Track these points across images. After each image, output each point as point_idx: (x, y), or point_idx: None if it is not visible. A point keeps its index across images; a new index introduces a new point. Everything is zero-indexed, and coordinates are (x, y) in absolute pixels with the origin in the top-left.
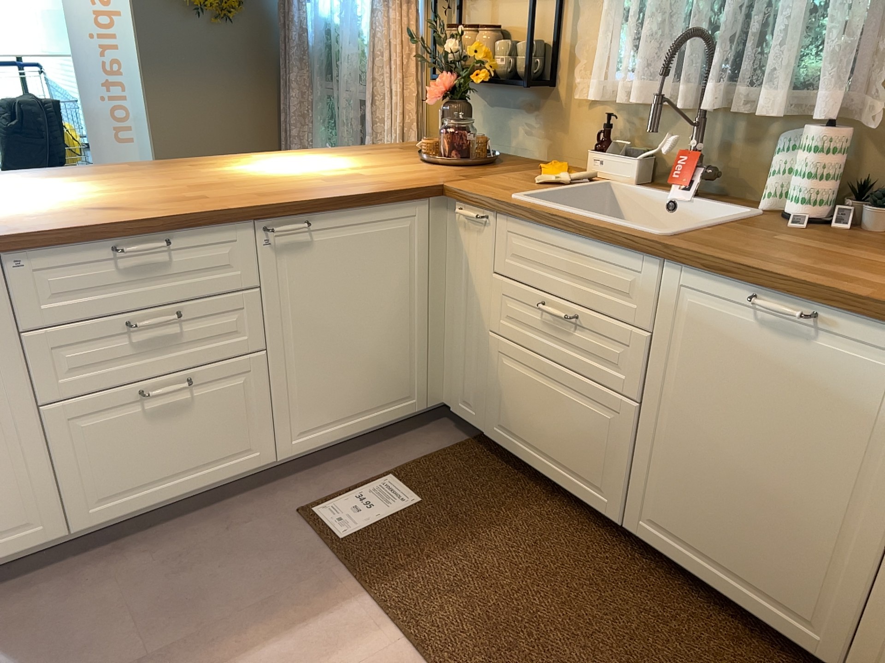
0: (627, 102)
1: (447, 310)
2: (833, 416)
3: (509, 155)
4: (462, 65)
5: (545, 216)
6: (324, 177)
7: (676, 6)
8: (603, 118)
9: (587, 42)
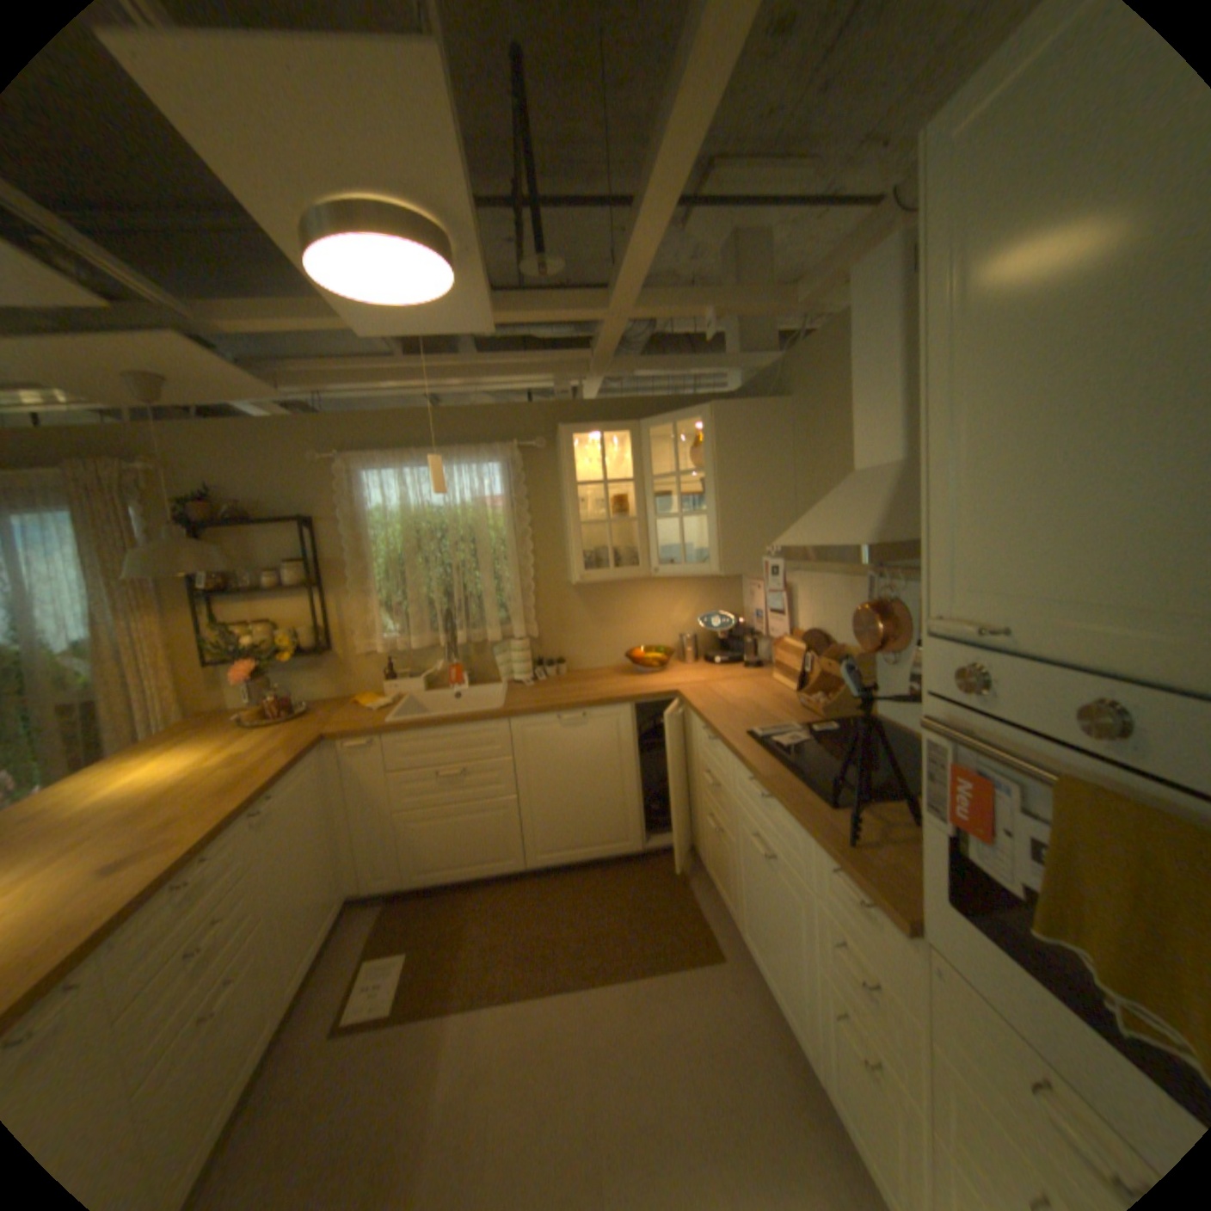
0: (405, 650)
1: (337, 825)
2: (603, 750)
3: (301, 704)
4: (258, 652)
5: (426, 725)
6: (217, 769)
7: (424, 598)
8: (380, 661)
9: (357, 621)
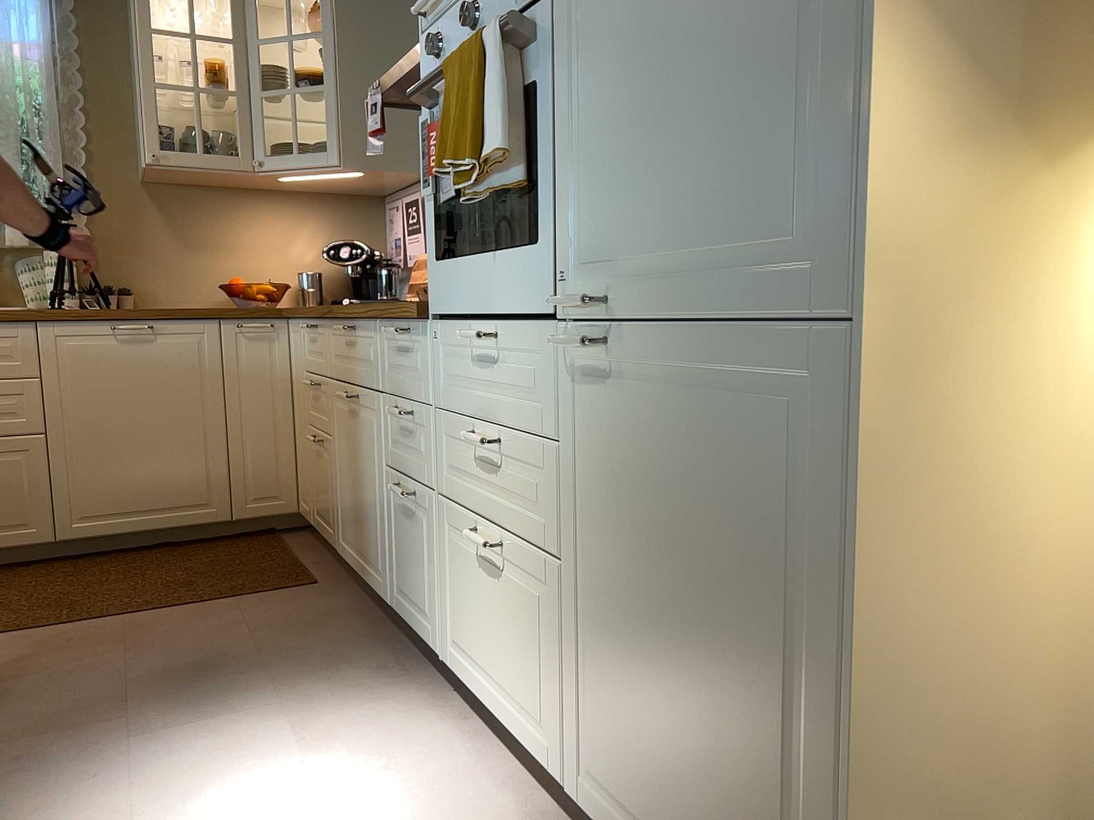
0: None
1: None
2: (179, 377)
3: None
4: None
5: None
6: None
7: None
8: None
9: None
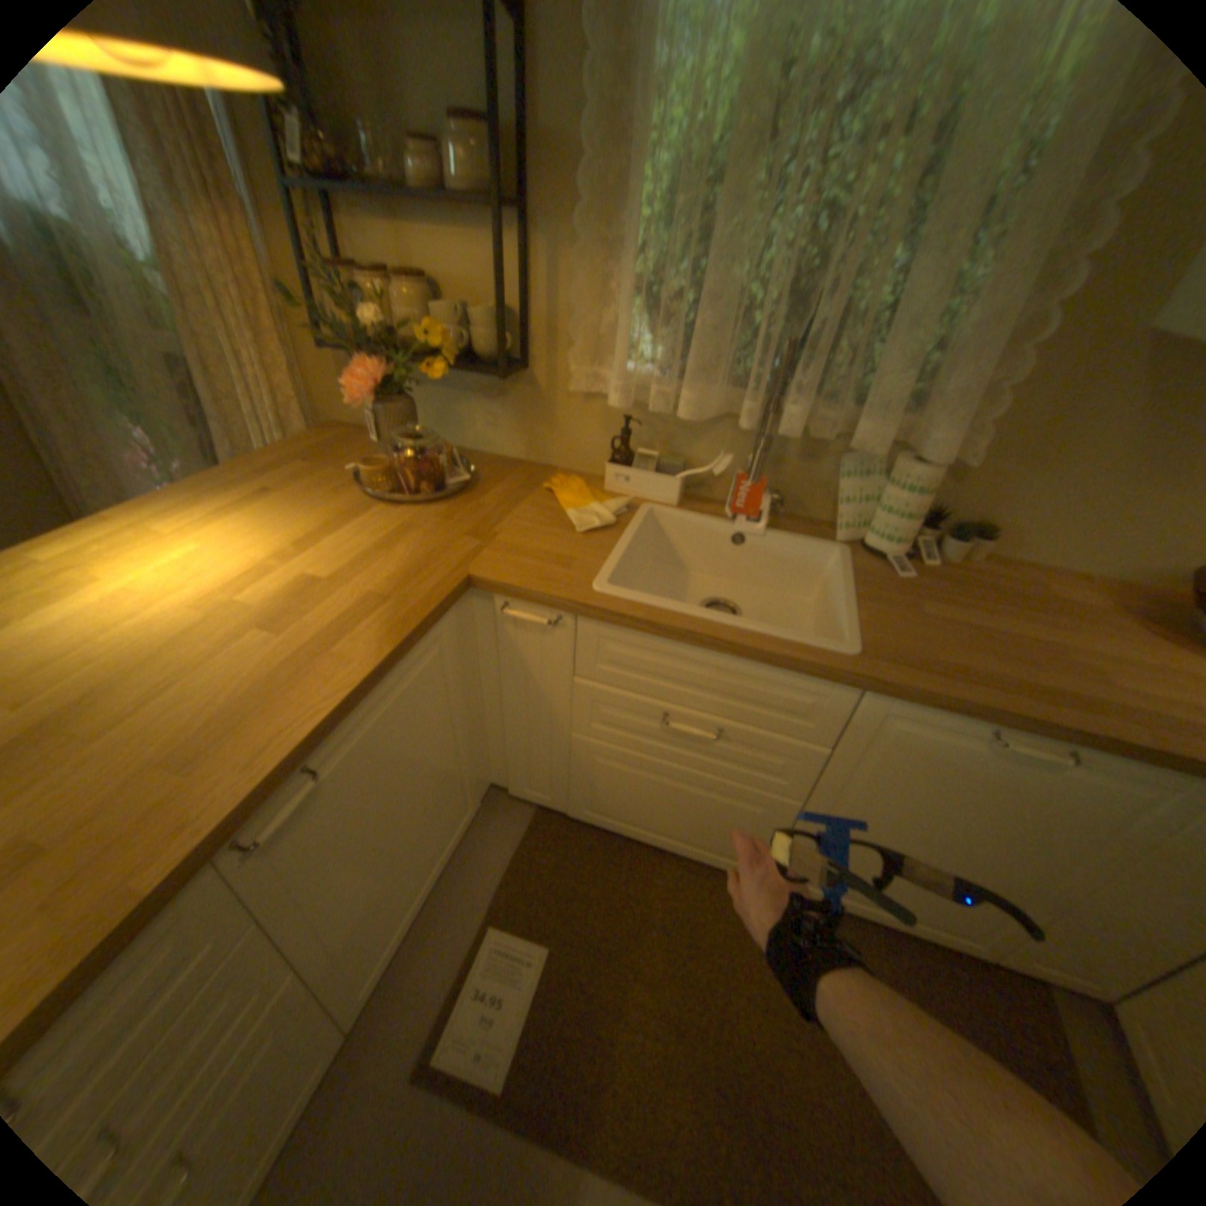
0: (664, 409)
1: (488, 705)
2: (1064, 827)
3: (472, 454)
4: (393, 342)
5: (677, 633)
6: (257, 615)
7: (744, 291)
8: (611, 414)
9: (584, 314)
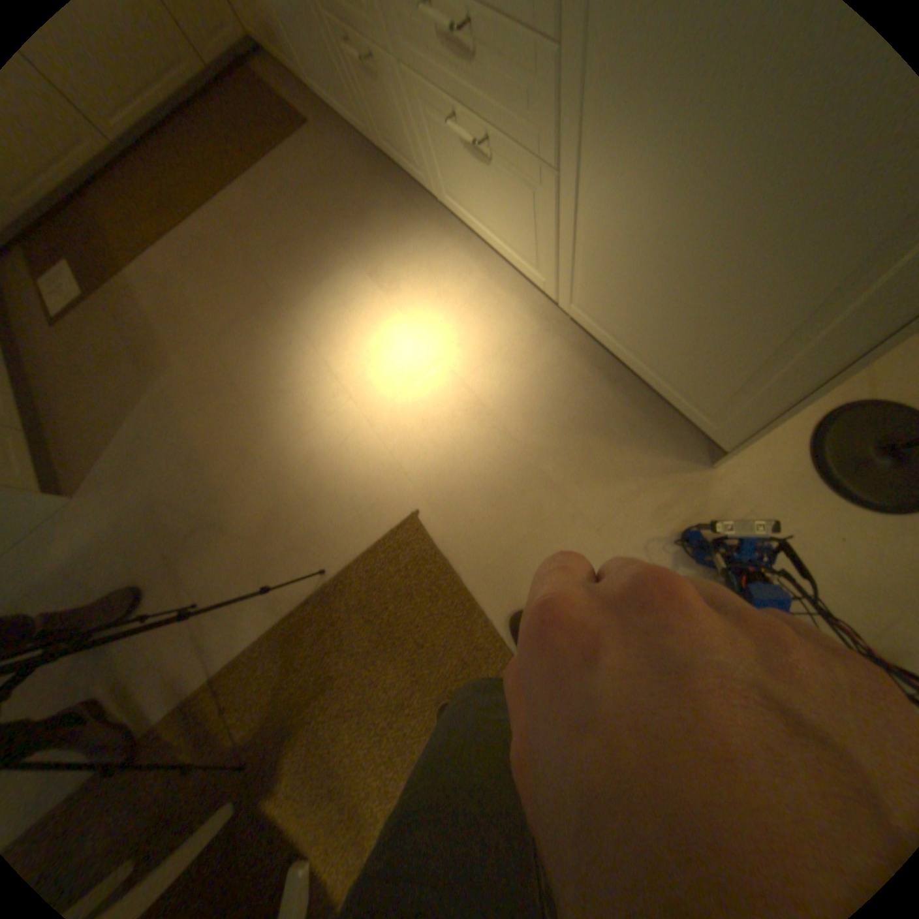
0: None
1: None
2: None
3: None
4: None
5: None
6: None
7: None
8: None
9: None
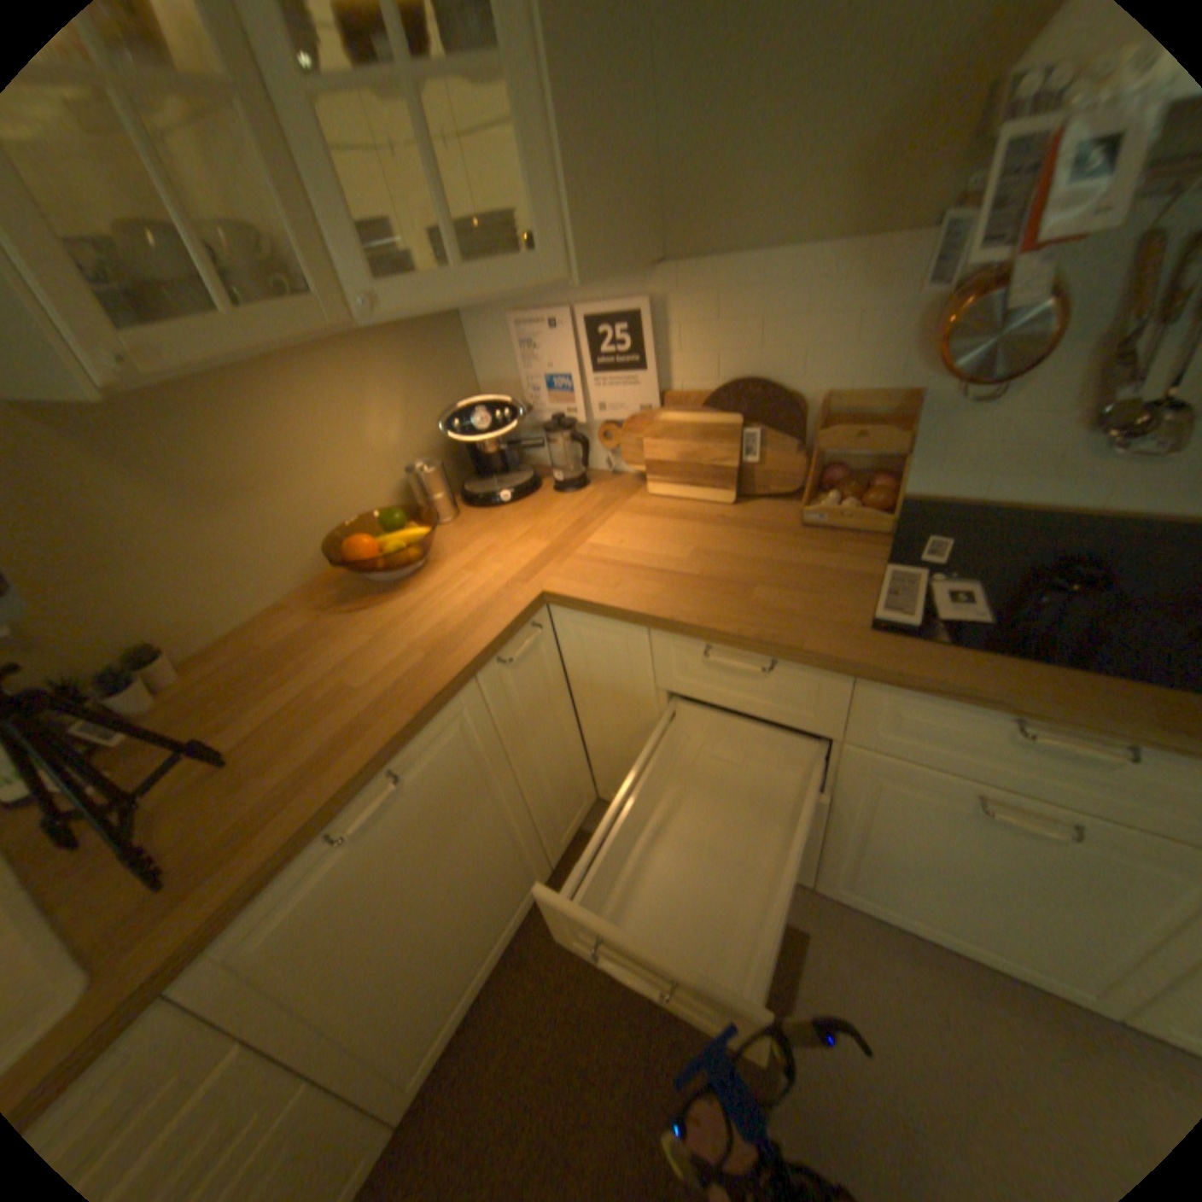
0: None
1: None
2: (455, 799)
3: None
4: None
5: None
6: None
7: None
8: None
9: None
